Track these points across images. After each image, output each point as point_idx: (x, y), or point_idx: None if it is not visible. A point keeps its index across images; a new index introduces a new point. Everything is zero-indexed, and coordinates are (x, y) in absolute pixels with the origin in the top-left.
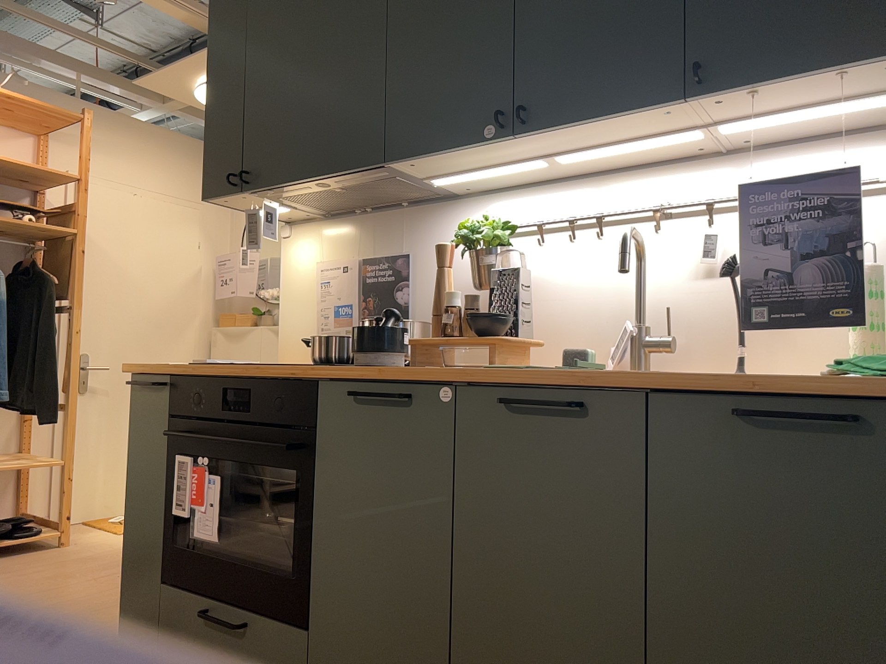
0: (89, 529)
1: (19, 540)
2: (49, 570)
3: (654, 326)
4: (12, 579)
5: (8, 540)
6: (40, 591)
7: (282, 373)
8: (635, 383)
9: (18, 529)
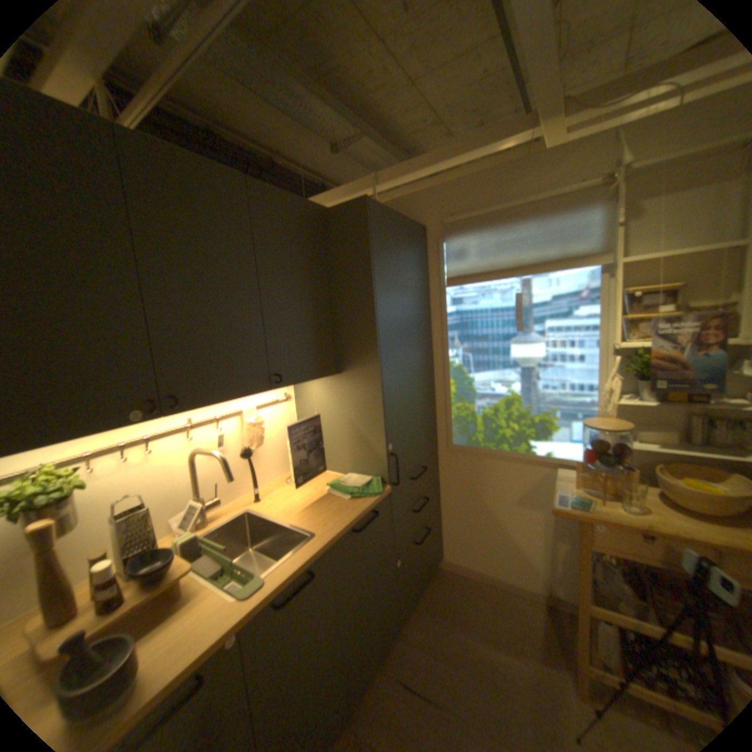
0: None
1: None
2: None
3: (202, 496)
4: None
5: None
6: None
7: None
8: (328, 547)
9: None
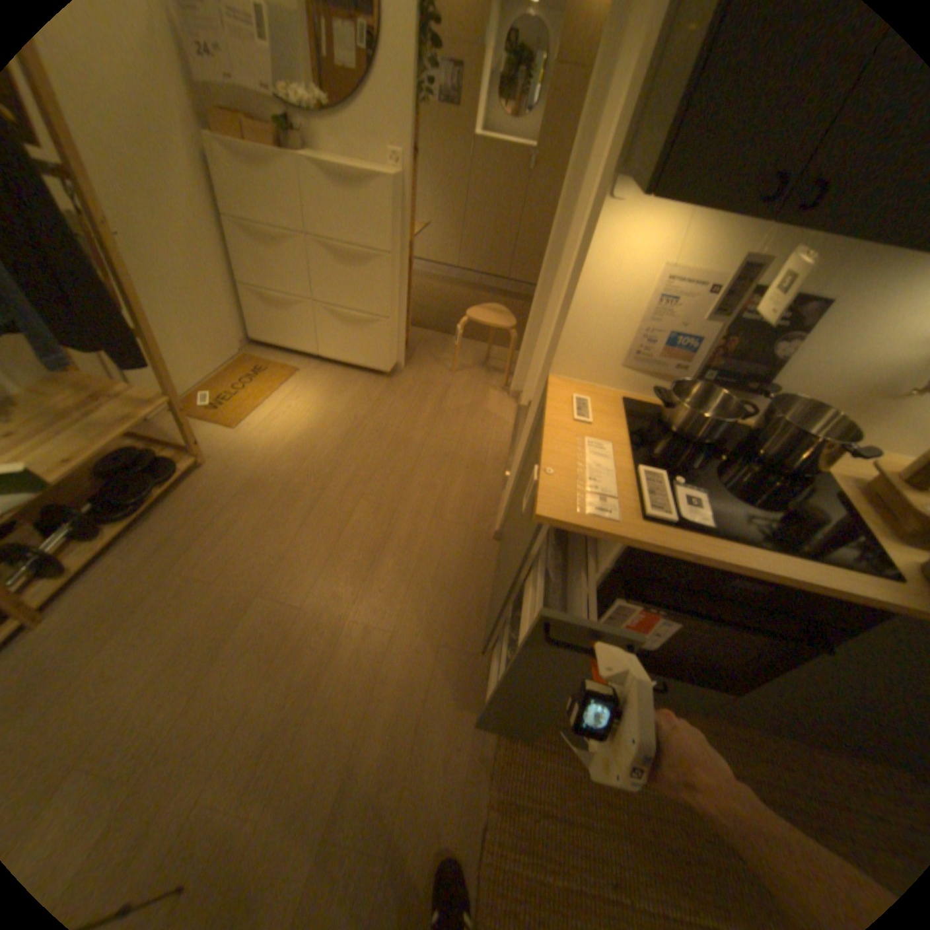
0: (190, 424)
1: (165, 485)
2: (238, 518)
3: None
4: (220, 546)
5: (155, 492)
6: (276, 561)
7: (846, 588)
8: None
9: (148, 470)
